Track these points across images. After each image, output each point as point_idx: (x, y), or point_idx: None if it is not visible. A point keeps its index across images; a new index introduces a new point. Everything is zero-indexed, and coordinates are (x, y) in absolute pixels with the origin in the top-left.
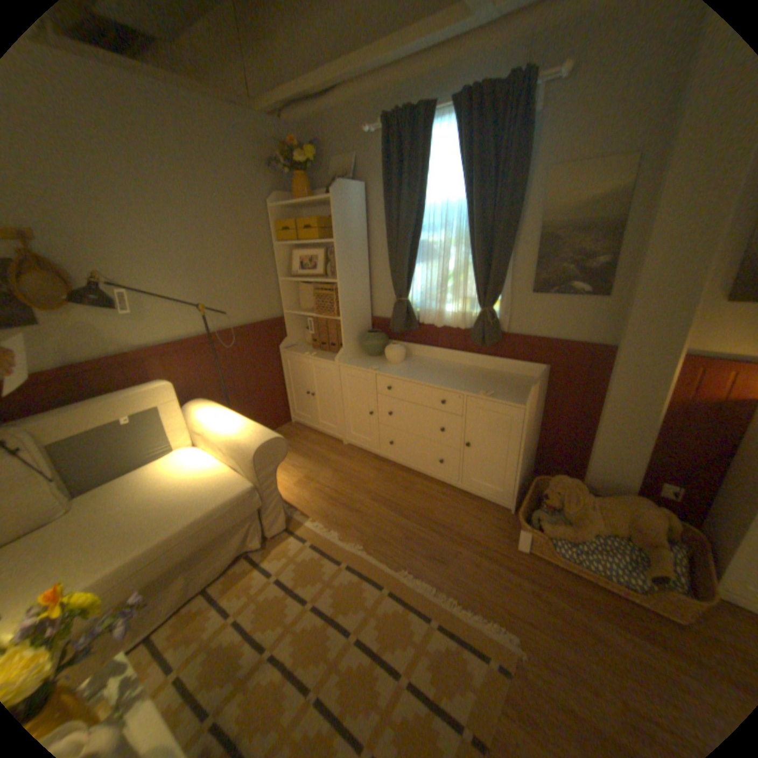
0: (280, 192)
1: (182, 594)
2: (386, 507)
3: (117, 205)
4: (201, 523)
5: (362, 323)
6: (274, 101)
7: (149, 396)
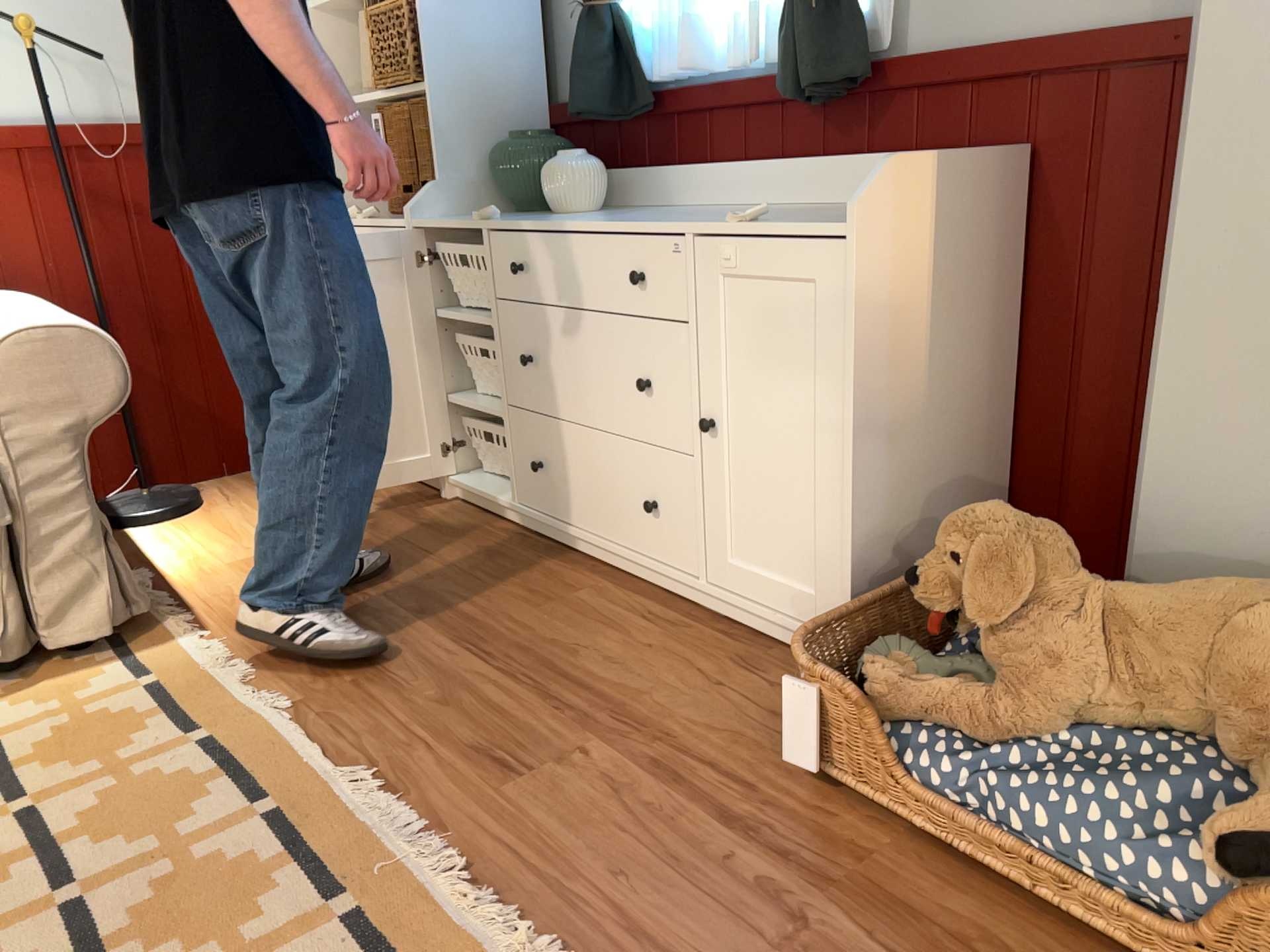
0: None
1: None
2: (445, 629)
3: None
4: None
5: (513, 118)
6: None
7: None
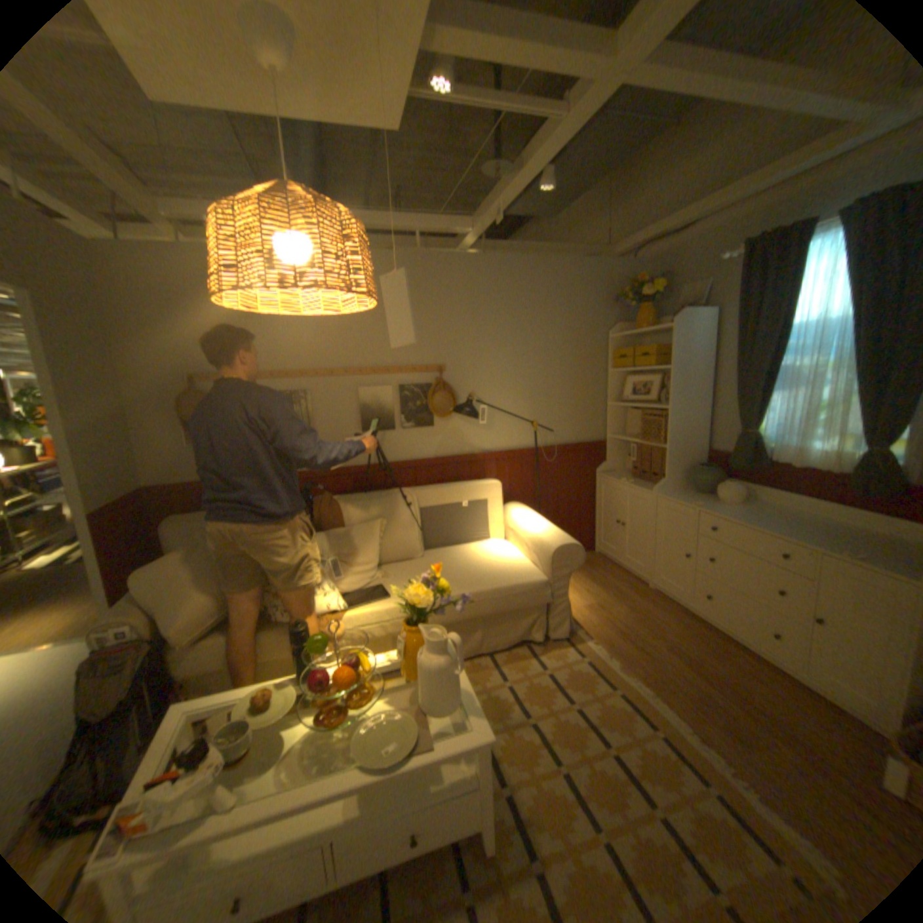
0: (623, 323)
1: (477, 647)
2: (685, 664)
3: (493, 346)
4: (503, 592)
5: (694, 454)
6: (632, 243)
7: (485, 487)
